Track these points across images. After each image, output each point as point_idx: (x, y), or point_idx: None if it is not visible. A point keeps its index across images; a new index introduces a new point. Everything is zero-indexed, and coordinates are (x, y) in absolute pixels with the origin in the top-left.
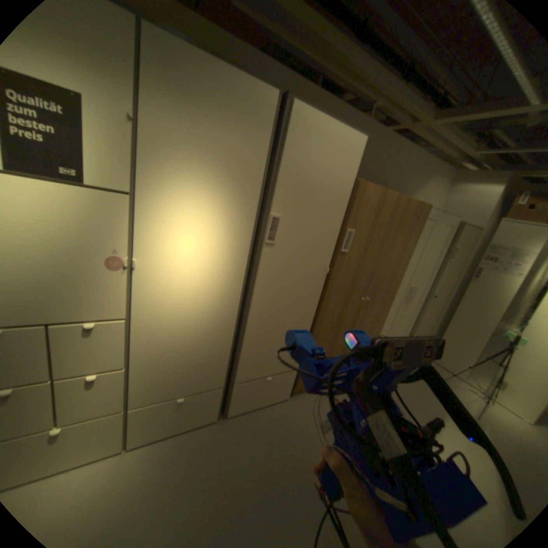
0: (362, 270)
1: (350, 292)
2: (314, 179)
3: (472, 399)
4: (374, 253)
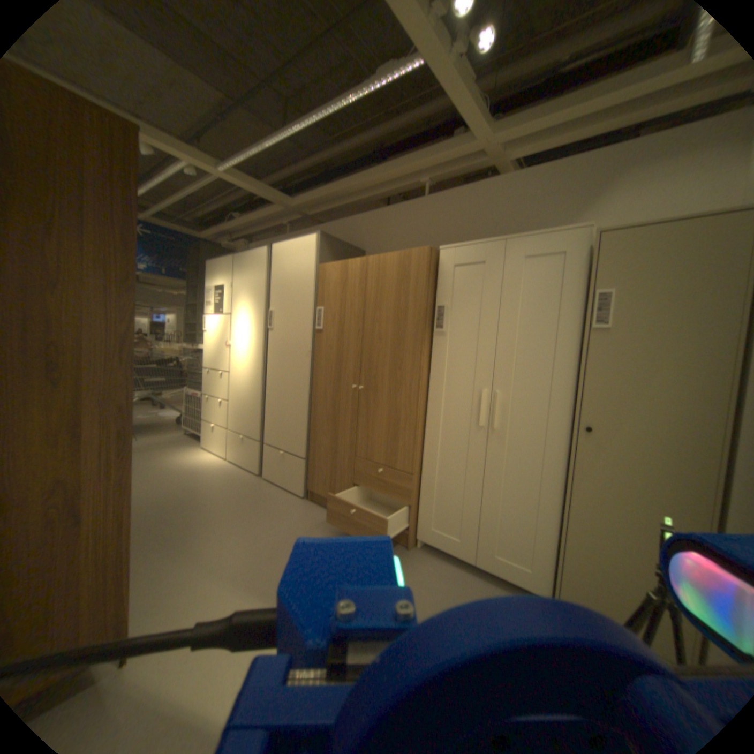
0: (342, 349)
1: (336, 376)
2: (285, 280)
3: None
4: (351, 328)
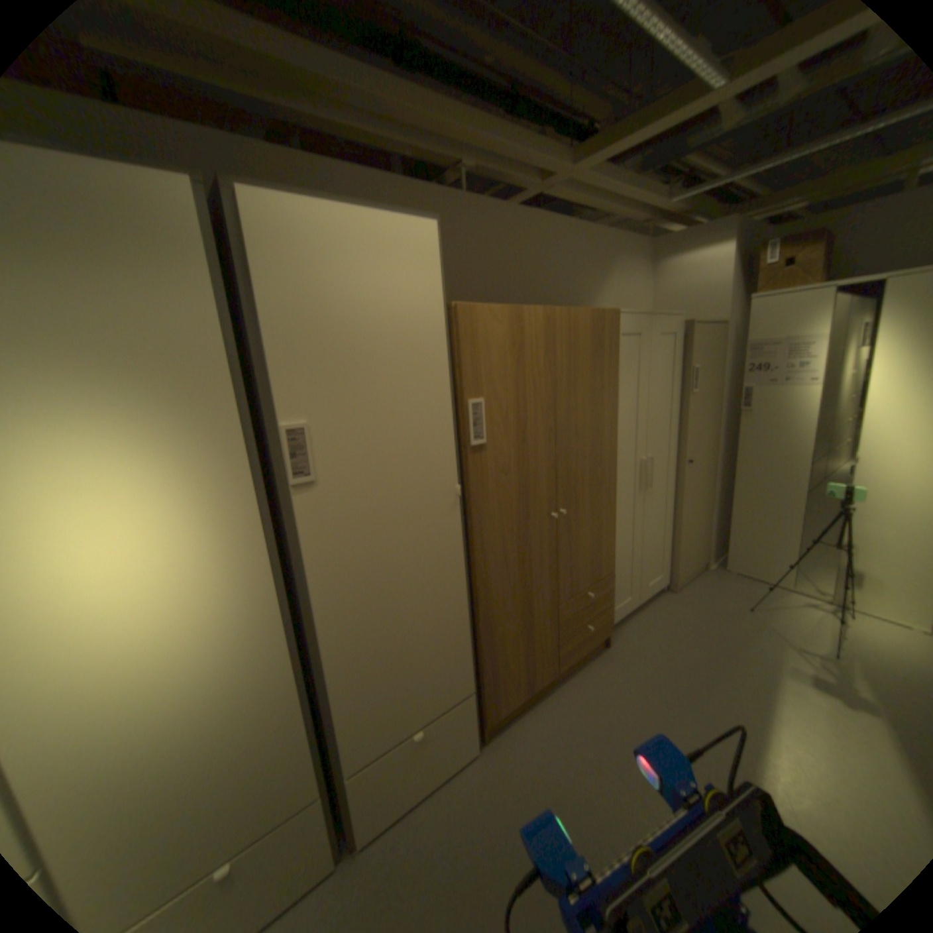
0: (531, 464)
1: (524, 512)
2: (353, 329)
3: (814, 620)
4: (541, 427)
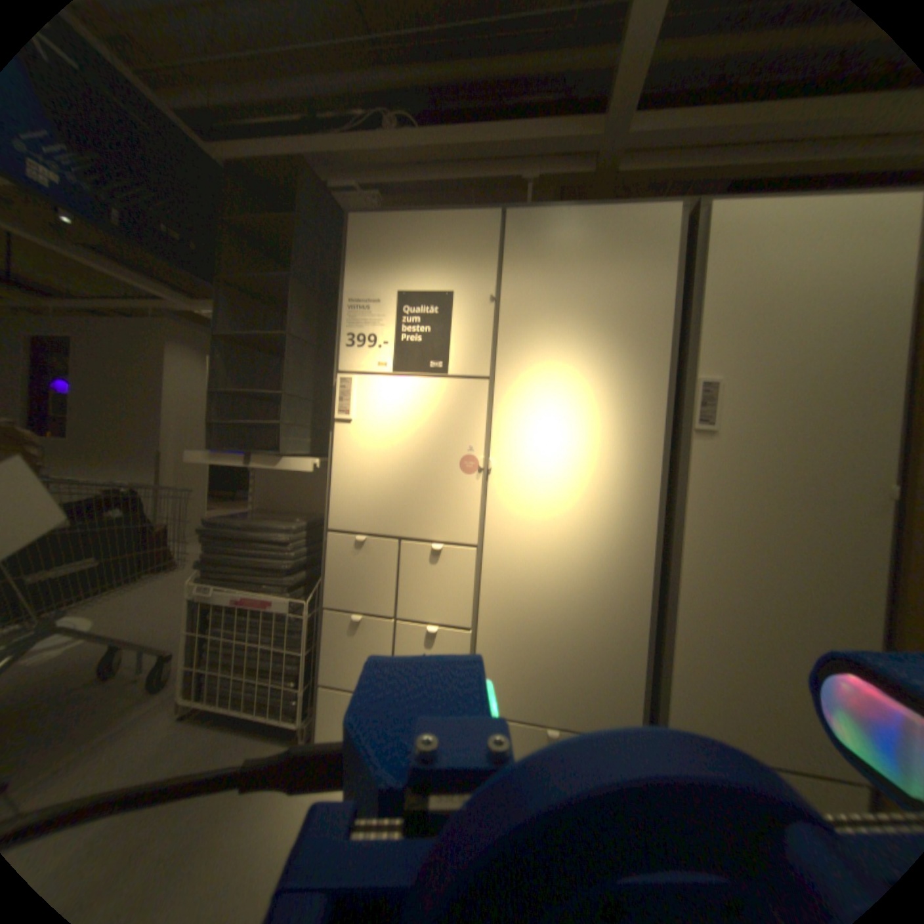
0: None
1: None
2: (788, 303)
3: None
4: None
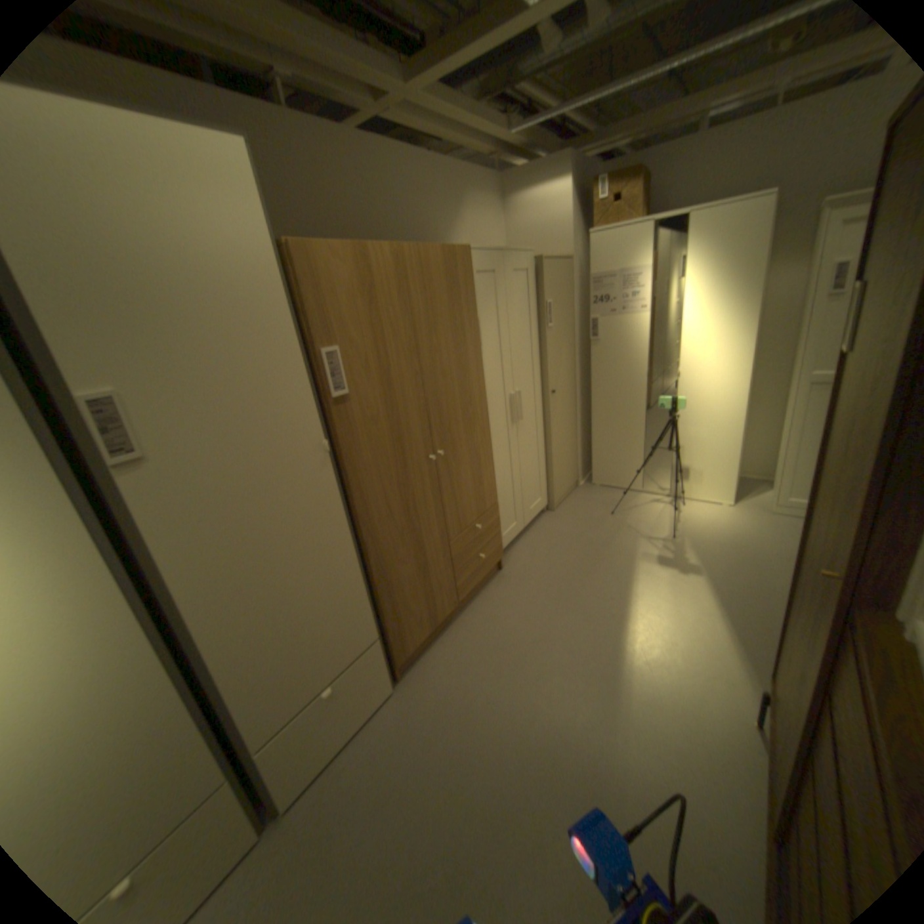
0: (401, 410)
1: (402, 458)
2: (156, 271)
3: (657, 511)
4: (406, 371)
